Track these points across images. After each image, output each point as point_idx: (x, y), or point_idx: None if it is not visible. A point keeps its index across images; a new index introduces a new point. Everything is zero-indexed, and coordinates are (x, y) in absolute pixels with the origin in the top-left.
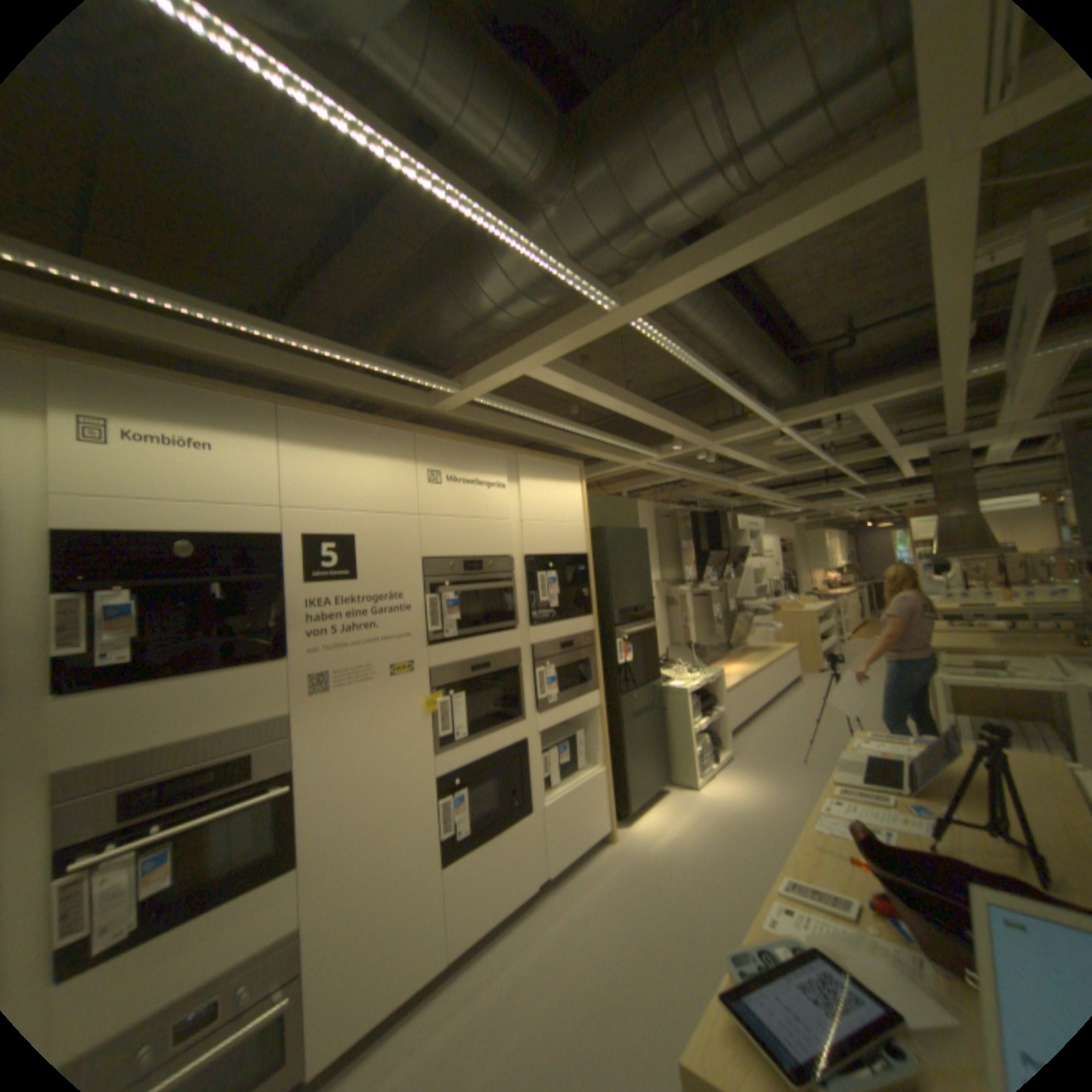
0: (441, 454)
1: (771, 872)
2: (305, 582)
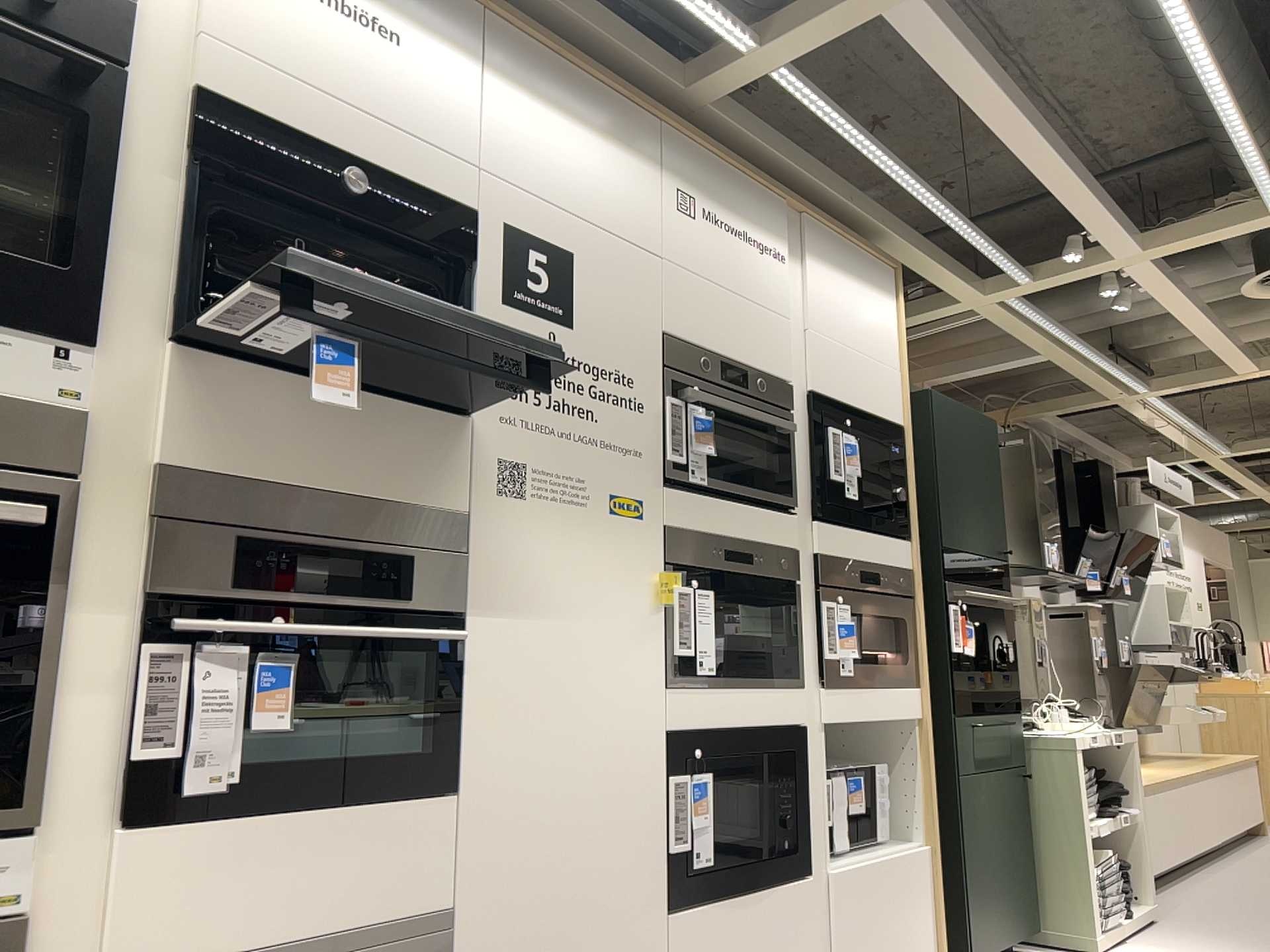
0: (697, 170)
1: None
2: (504, 302)
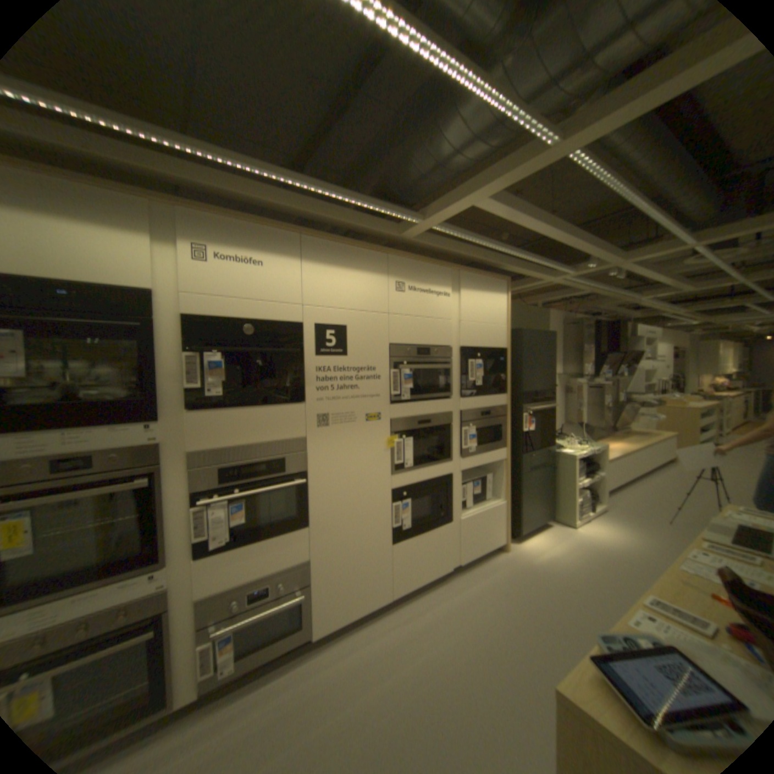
0: (406, 269)
1: (631, 594)
2: (316, 355)
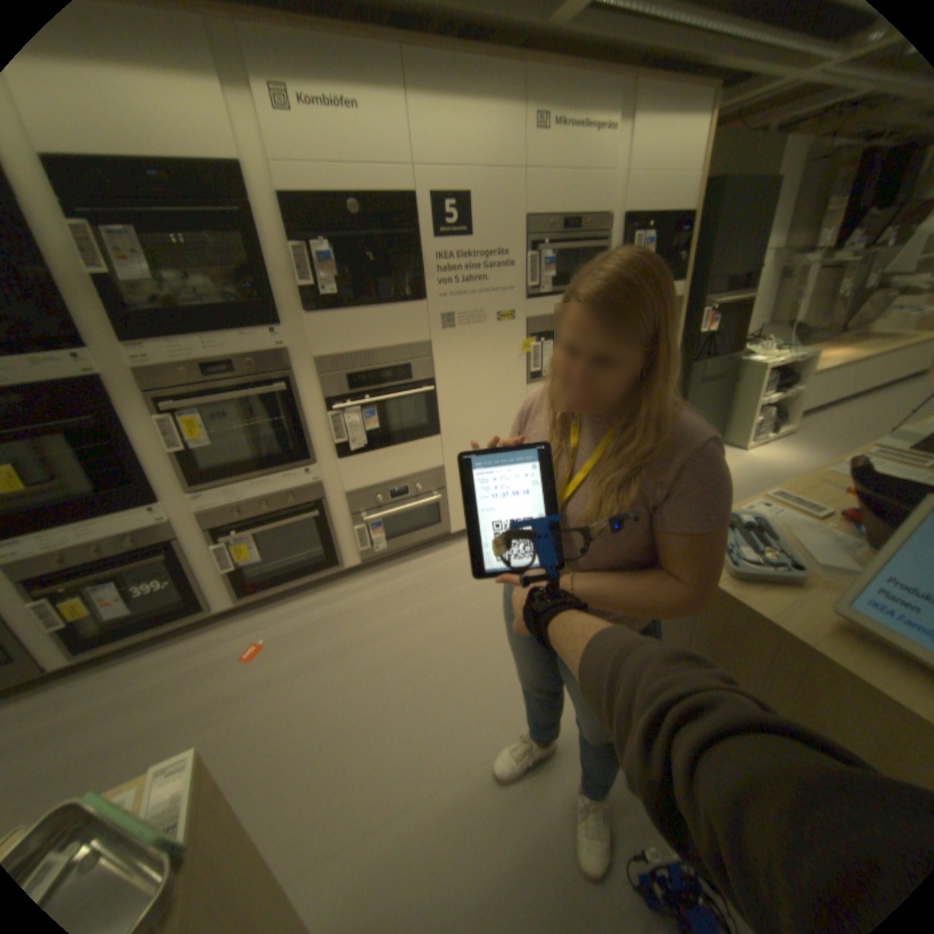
0: (552, 87)
1: None
2: (434, 237)
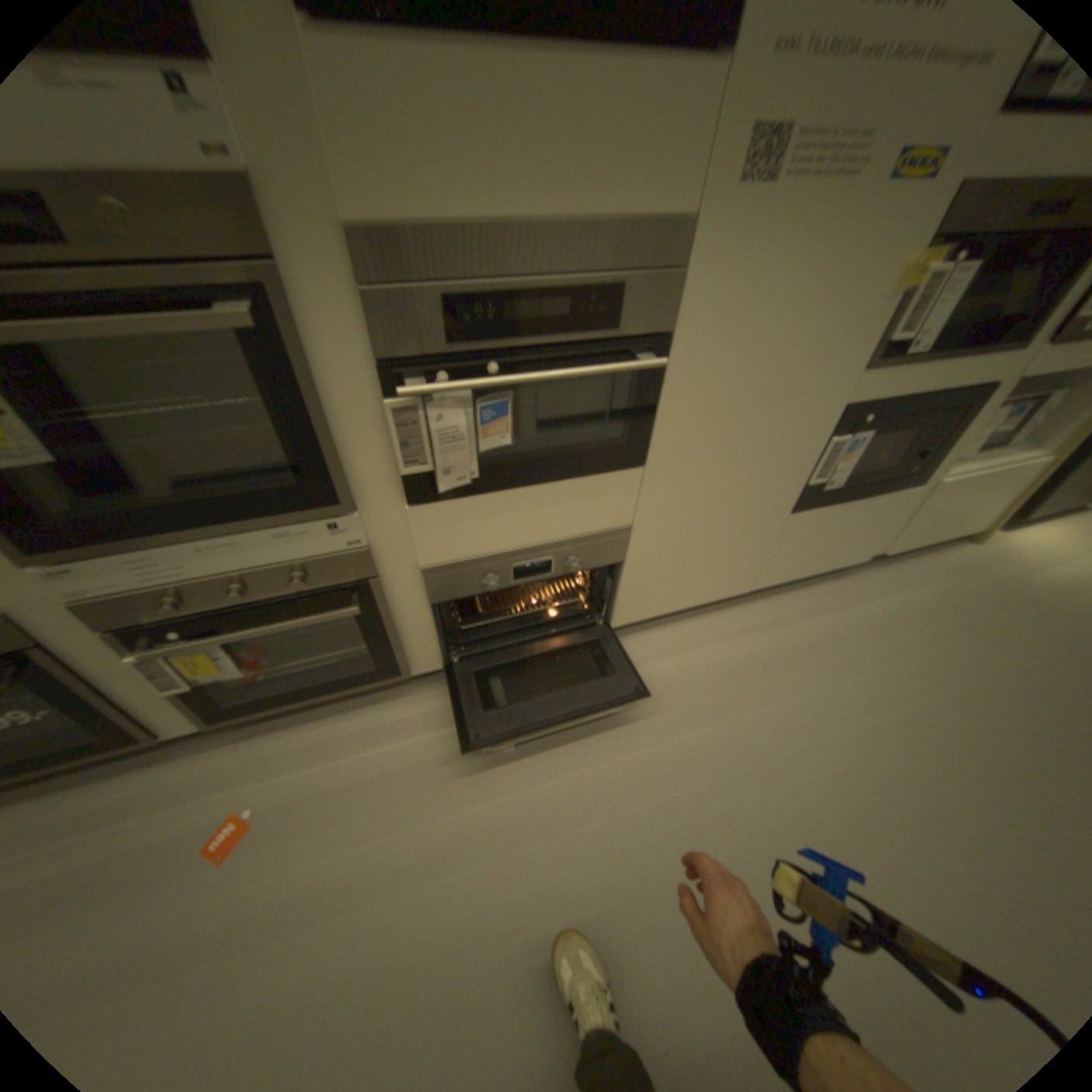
0: None
1: None
2: None
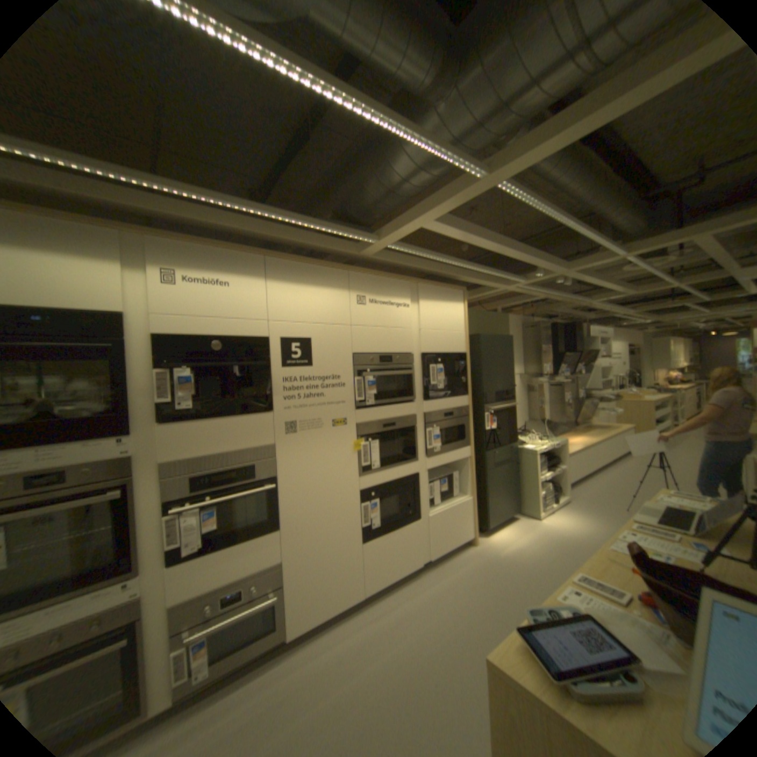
0: (366, 284)
1: None
2: (282, 367)
